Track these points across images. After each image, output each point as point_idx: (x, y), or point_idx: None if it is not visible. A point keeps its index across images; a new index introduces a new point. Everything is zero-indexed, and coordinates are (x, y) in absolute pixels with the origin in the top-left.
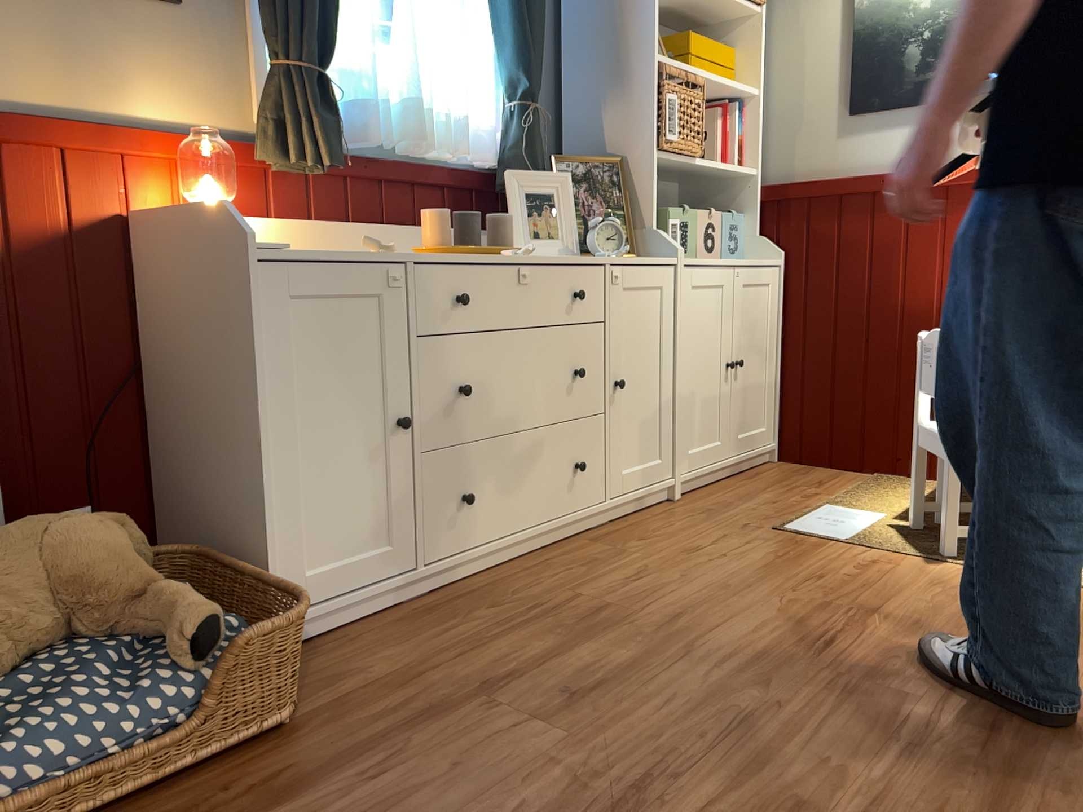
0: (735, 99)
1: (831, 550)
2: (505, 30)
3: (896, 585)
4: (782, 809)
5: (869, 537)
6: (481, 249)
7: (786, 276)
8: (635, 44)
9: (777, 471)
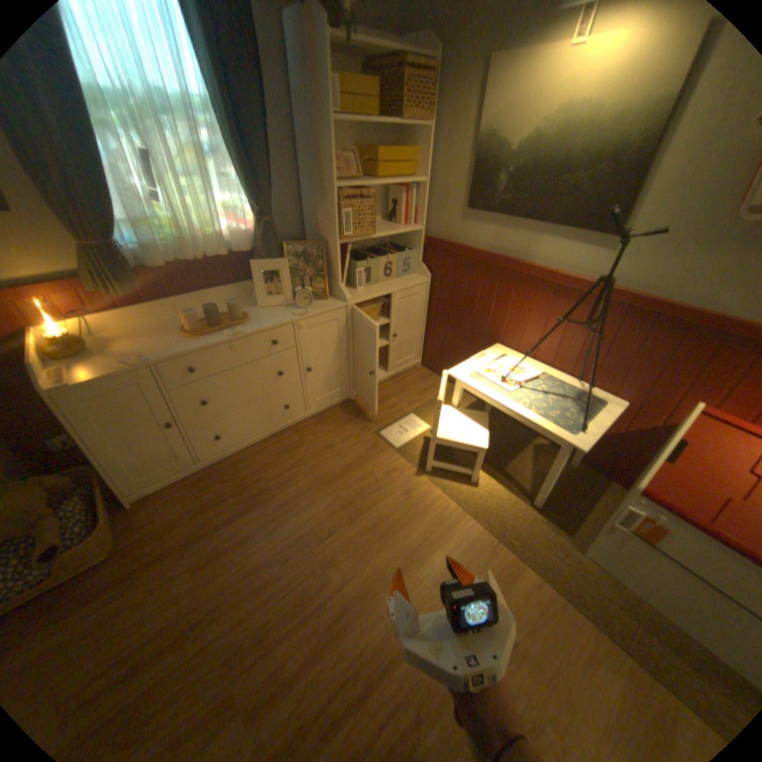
0: (415, 180)
1: (384, 456)
2: (239, 175)
3: (388, 492)
4: (233, 648)
5: (407, 448)
6: (213, 331)
7: (431, 288)
8: (326, 175)
9: (413, 376)
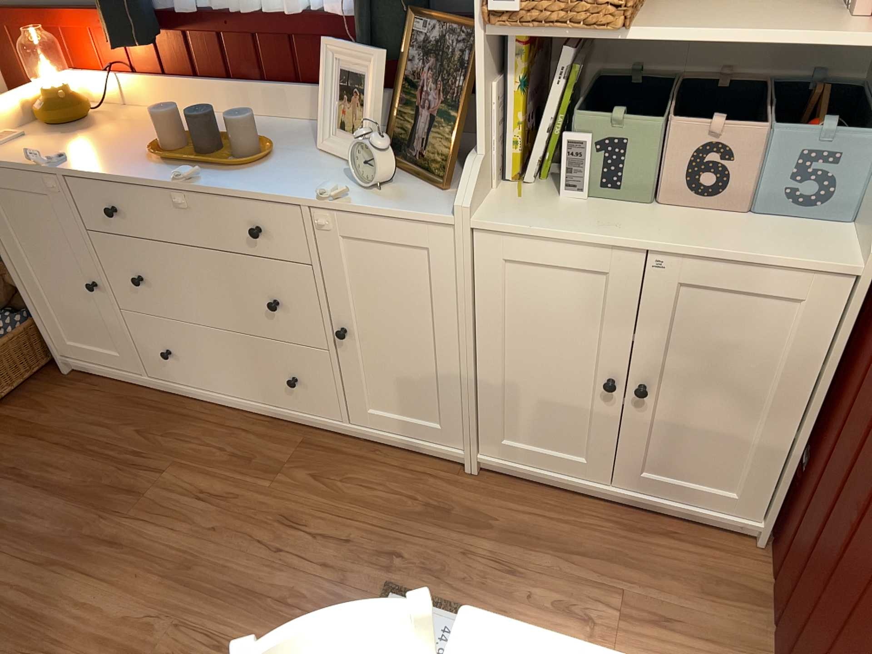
0: None
1: None
2: None
3: None
4: None
5: None
6: (182, 161)
7: (865, 303)
8: None
9: (696, 551)
